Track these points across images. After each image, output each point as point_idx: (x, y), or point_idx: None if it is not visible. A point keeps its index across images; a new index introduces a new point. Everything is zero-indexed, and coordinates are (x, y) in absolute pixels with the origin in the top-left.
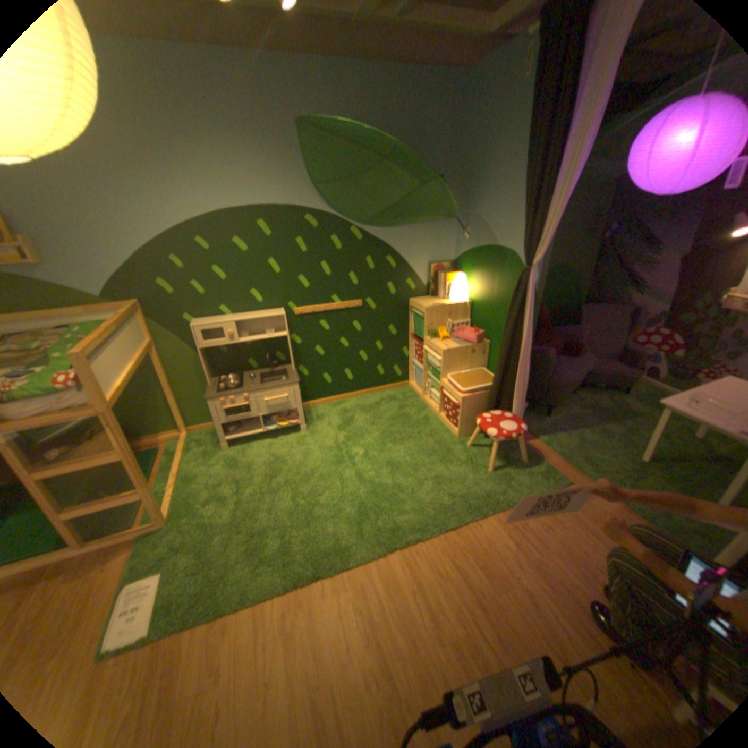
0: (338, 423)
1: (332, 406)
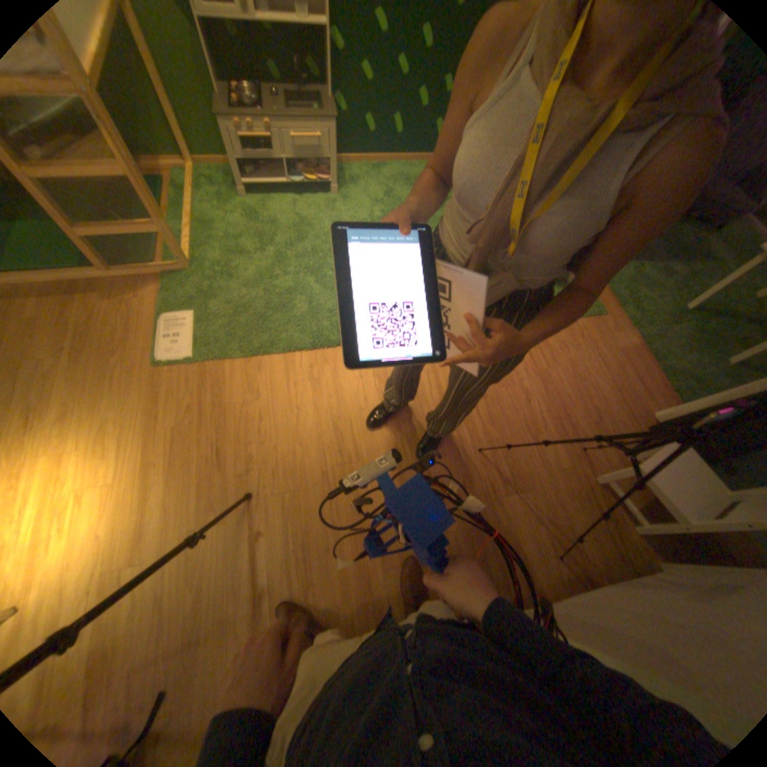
0: (375, 193)
1: (369, 168)
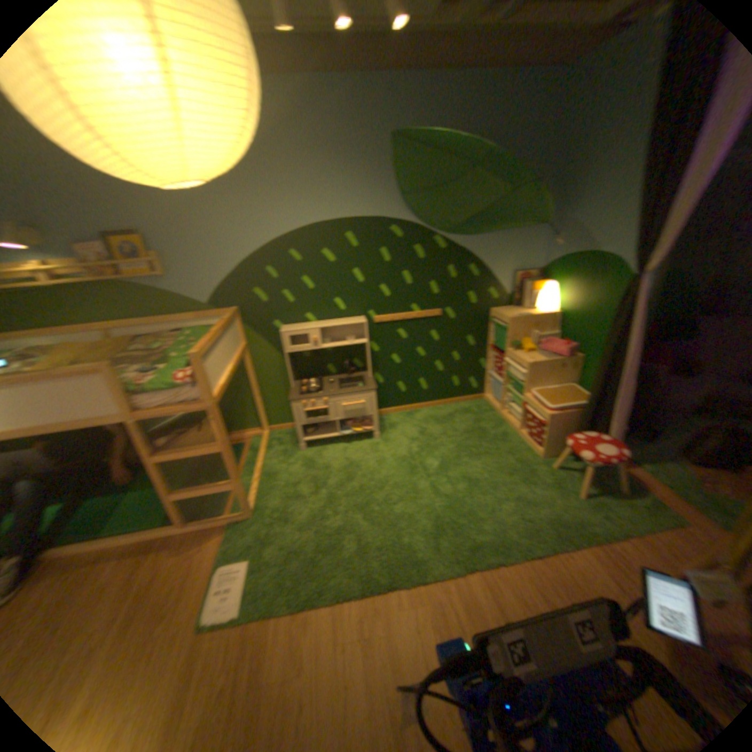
0: (412, 432)
1: (405, 415)
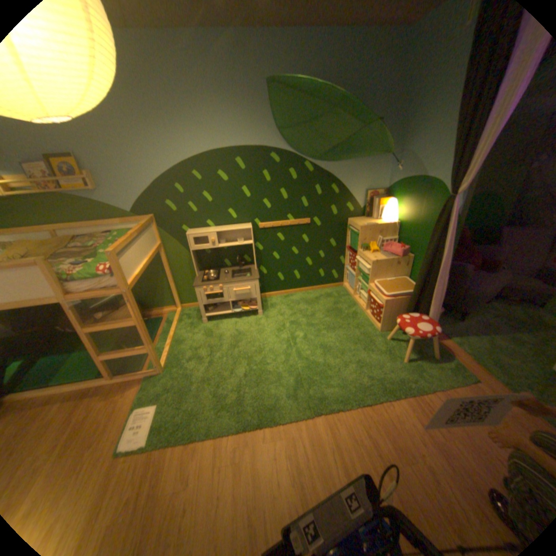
0: (286, 311)
1: (282, 297)
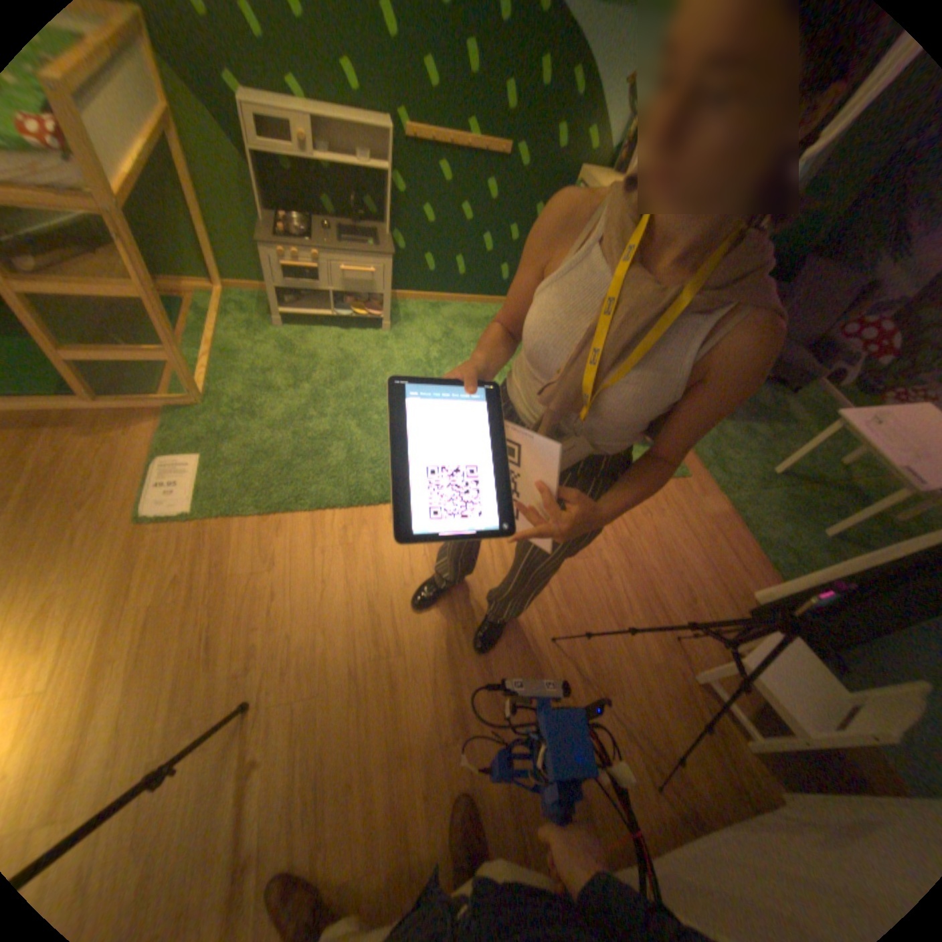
0: (432, 333)
1: (427, 307)
